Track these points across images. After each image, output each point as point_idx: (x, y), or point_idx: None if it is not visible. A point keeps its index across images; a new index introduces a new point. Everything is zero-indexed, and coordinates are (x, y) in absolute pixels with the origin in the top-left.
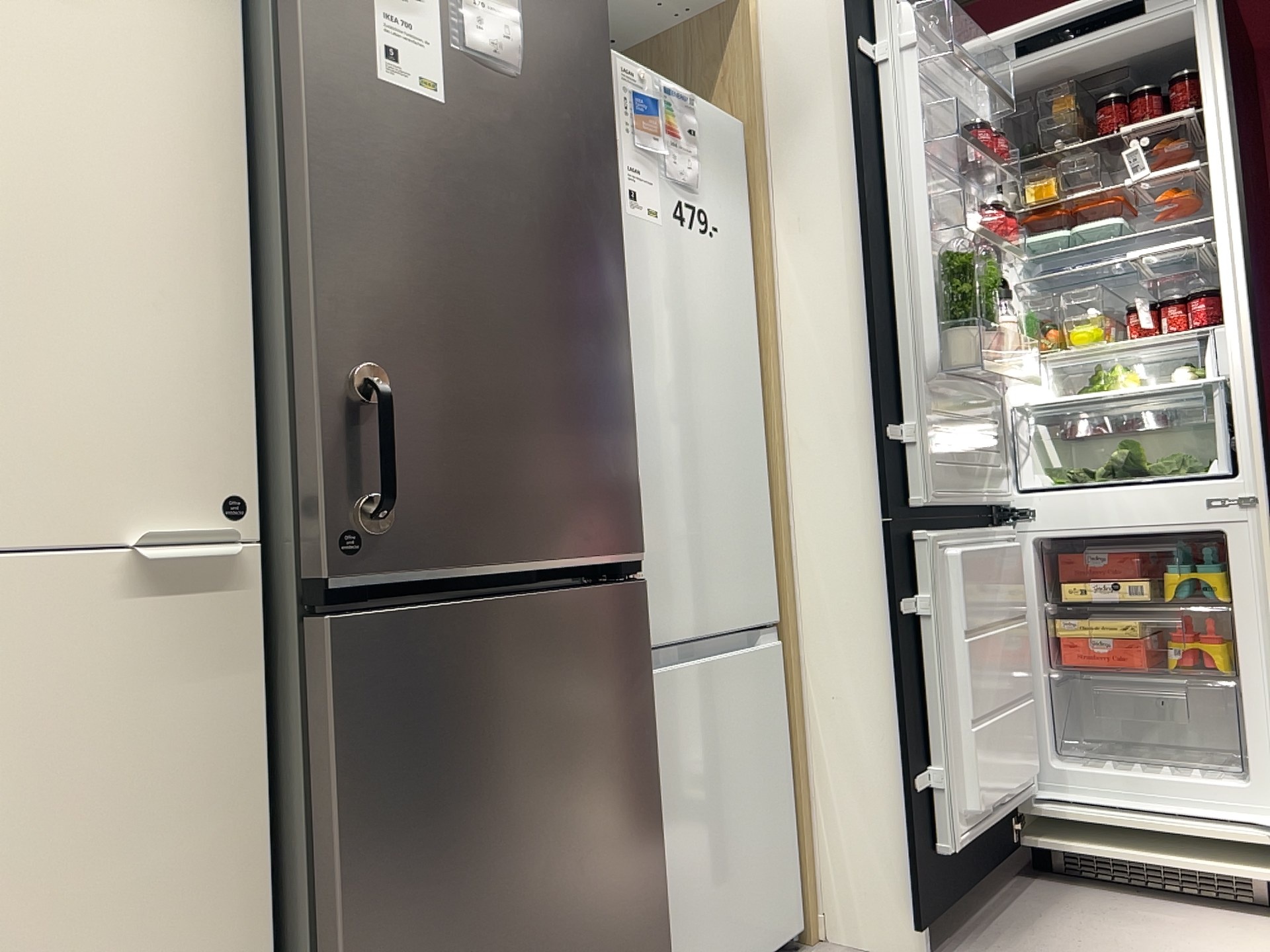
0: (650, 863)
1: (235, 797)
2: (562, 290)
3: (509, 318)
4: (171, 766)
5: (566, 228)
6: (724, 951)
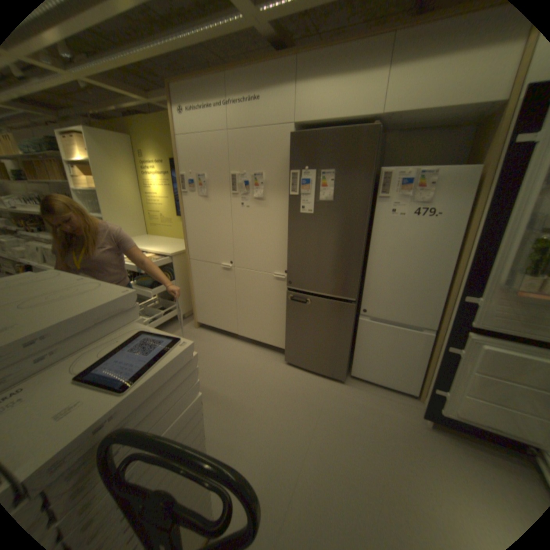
0: (345, 349)
1: (285, 304)
2: (339, 245)
3: (323, 251)
4: (278, 298)
5: (343, 232)
6: (379, 379)
